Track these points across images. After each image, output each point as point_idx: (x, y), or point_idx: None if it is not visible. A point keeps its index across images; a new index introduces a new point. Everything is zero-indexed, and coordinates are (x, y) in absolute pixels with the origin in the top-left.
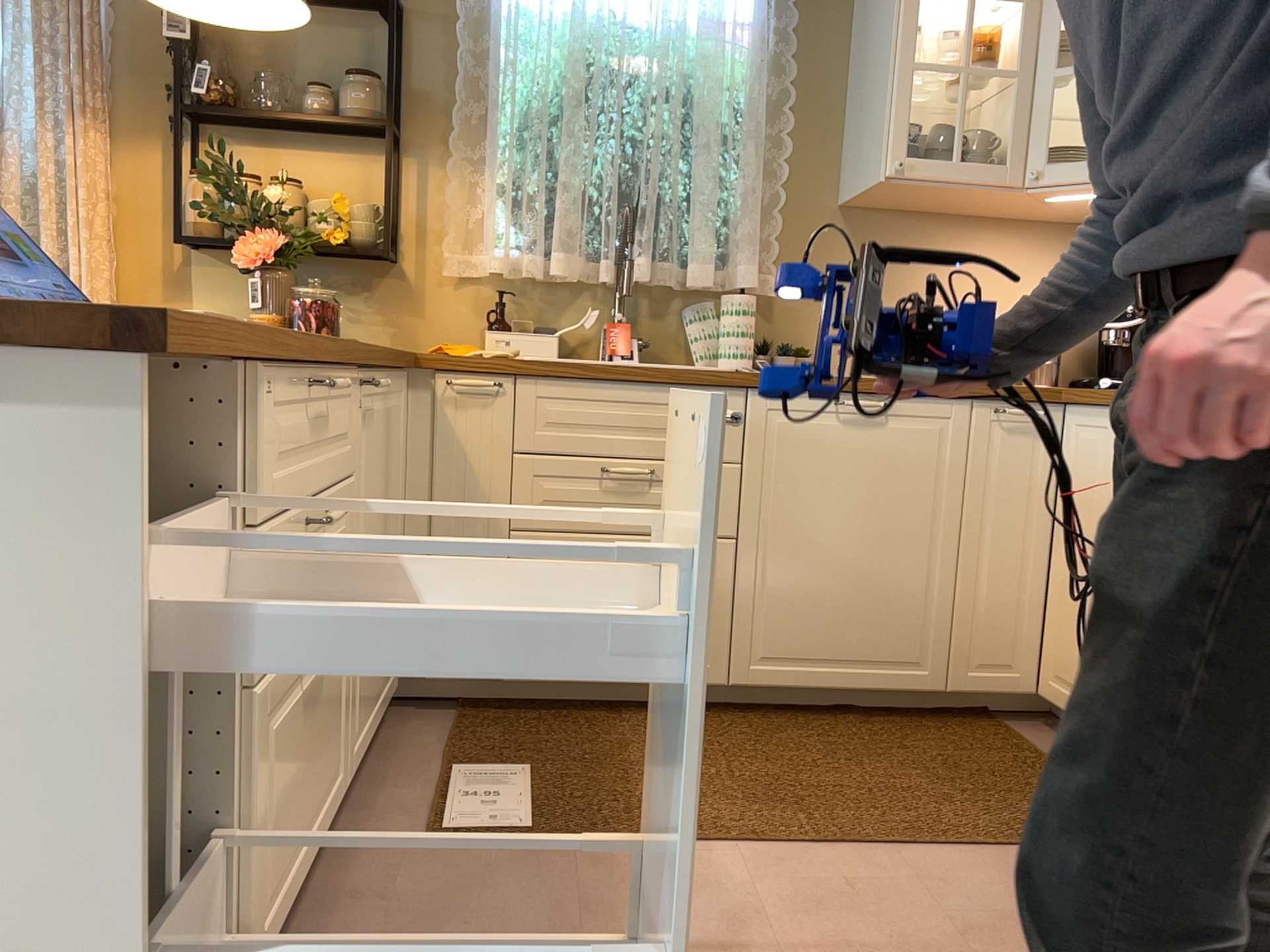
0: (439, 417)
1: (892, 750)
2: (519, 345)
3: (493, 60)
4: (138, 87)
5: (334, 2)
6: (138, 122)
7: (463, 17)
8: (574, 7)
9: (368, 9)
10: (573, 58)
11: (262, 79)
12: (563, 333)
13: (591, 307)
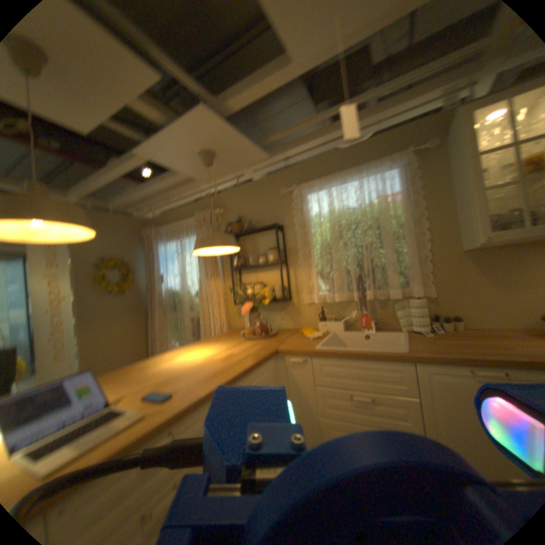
0: (289, 372)
1: None
2: (330, 327)
3: (309, 234)
4: (226, 265)
5: (264, 230)
6: (227, 273)
7: (296, 224)
8: (329, 210)
9: (273, 229)
10: (331, 227)
11: (251, 256)
12: (347, 319)
13: (354, 311)
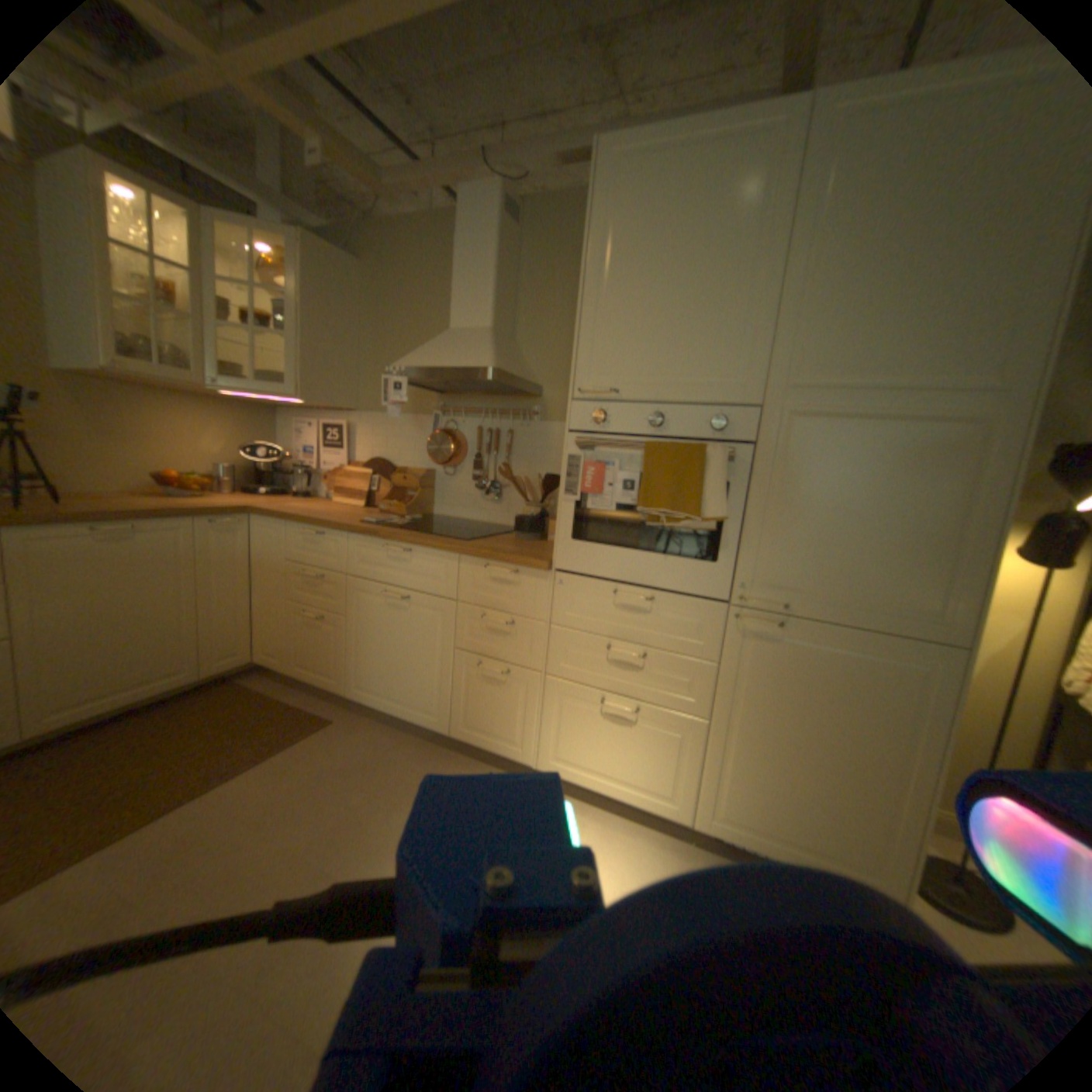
0: None
1: (170, 733)
2: None
3: None
4: None
5: None
6: None
7: None
8: None
9: None
10: None
11: None
12: None
13: None
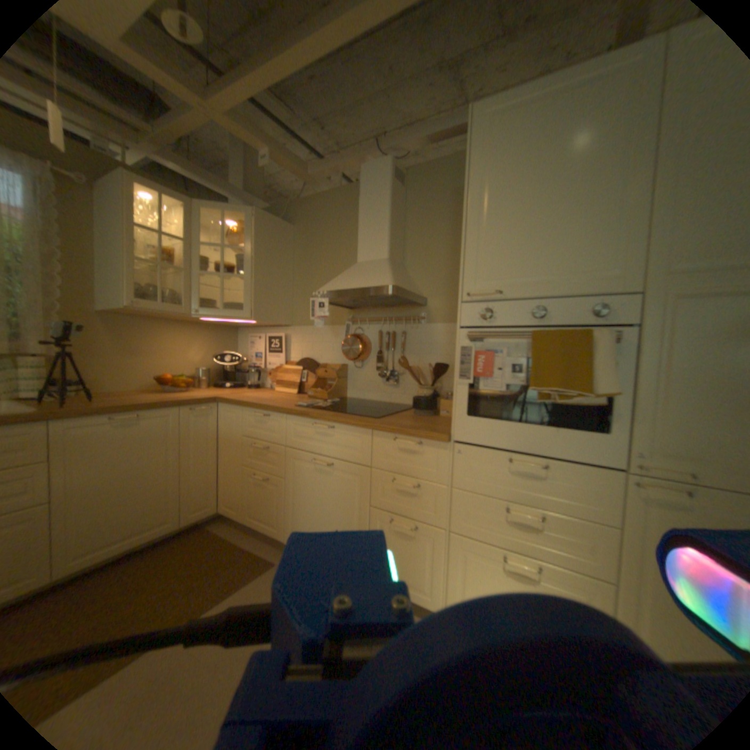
0: None
1: (157, 573)
2: None
3: None
4: None
5: None
6: None
7: None
8: None
9: None
10: None
11: None
12: None
13: None
